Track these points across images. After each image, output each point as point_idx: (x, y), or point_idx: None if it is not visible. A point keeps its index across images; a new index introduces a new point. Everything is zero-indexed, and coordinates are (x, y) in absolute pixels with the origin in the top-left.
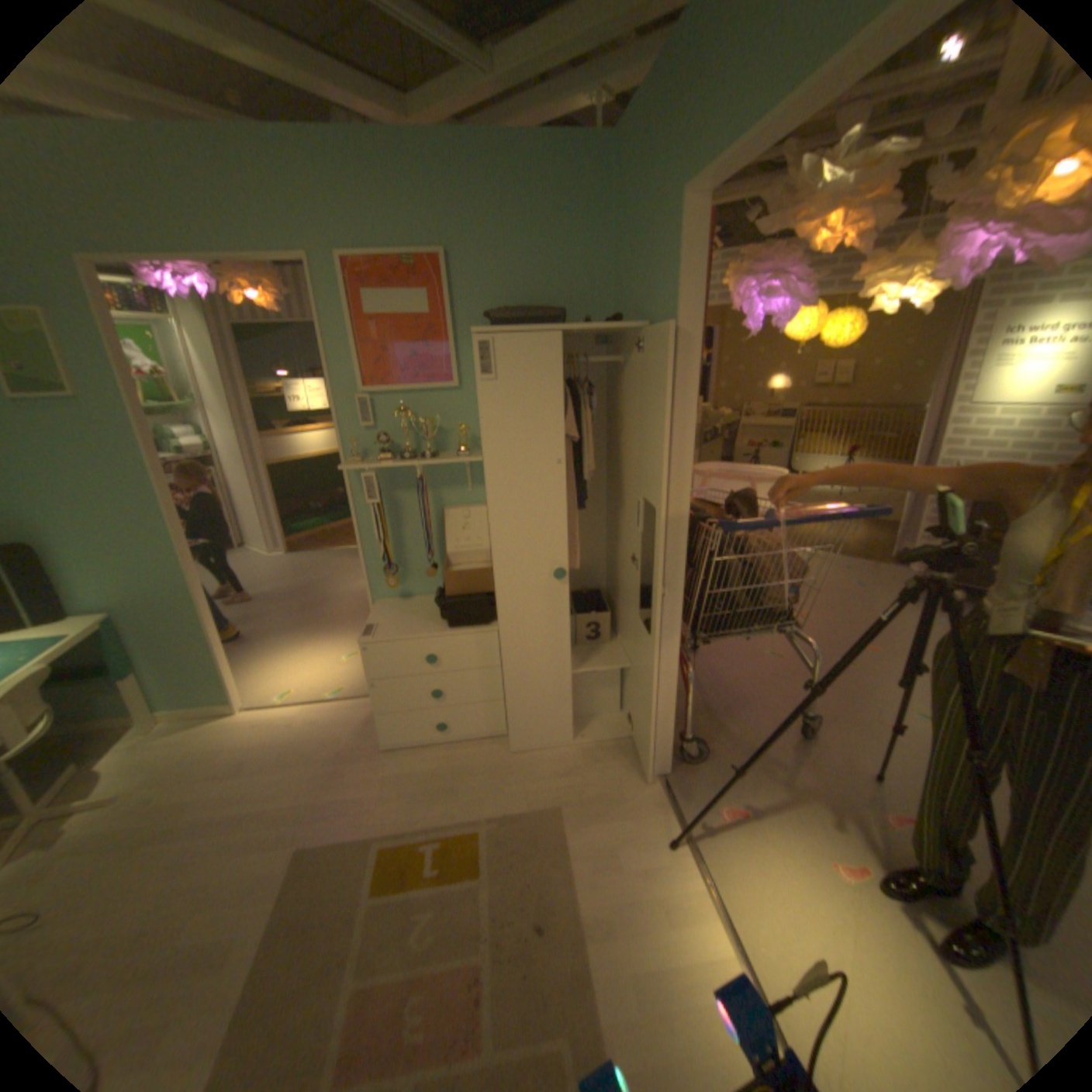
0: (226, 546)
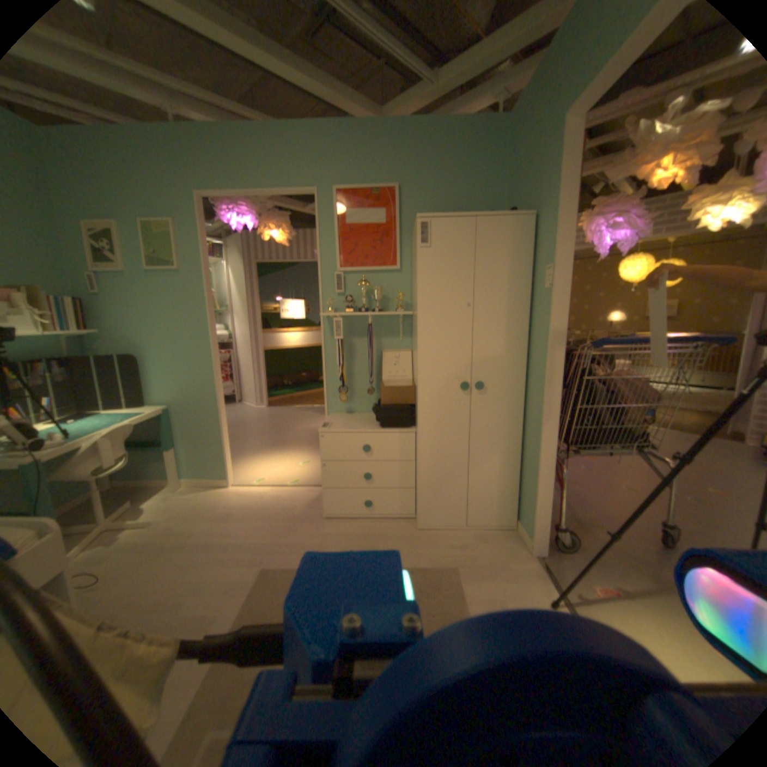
0: (231, 401)
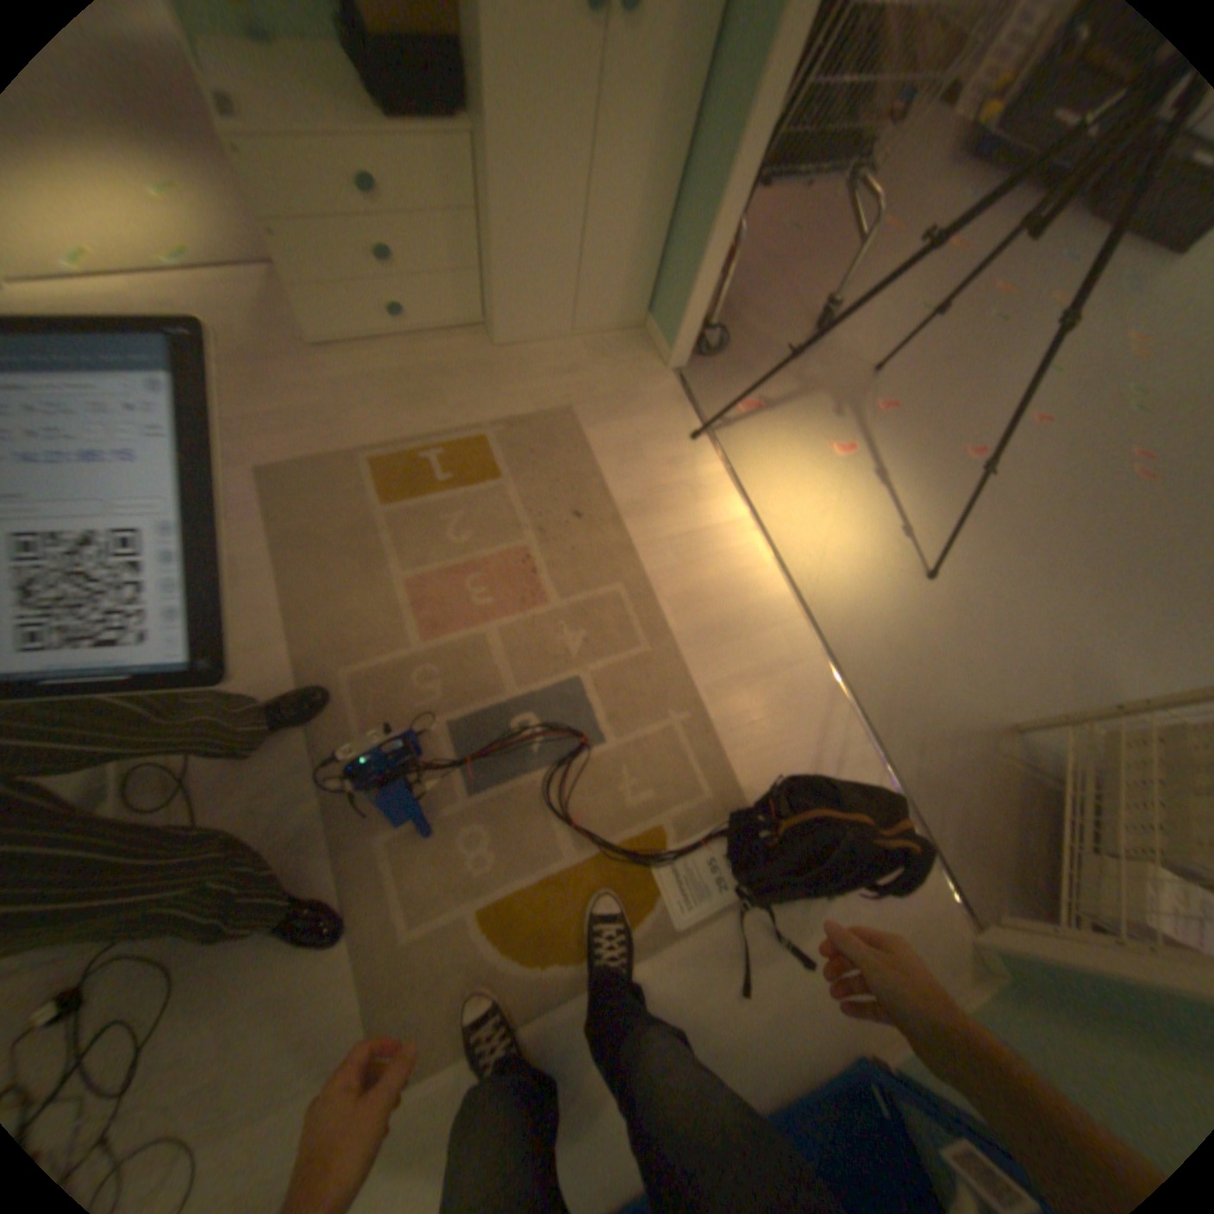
0: None
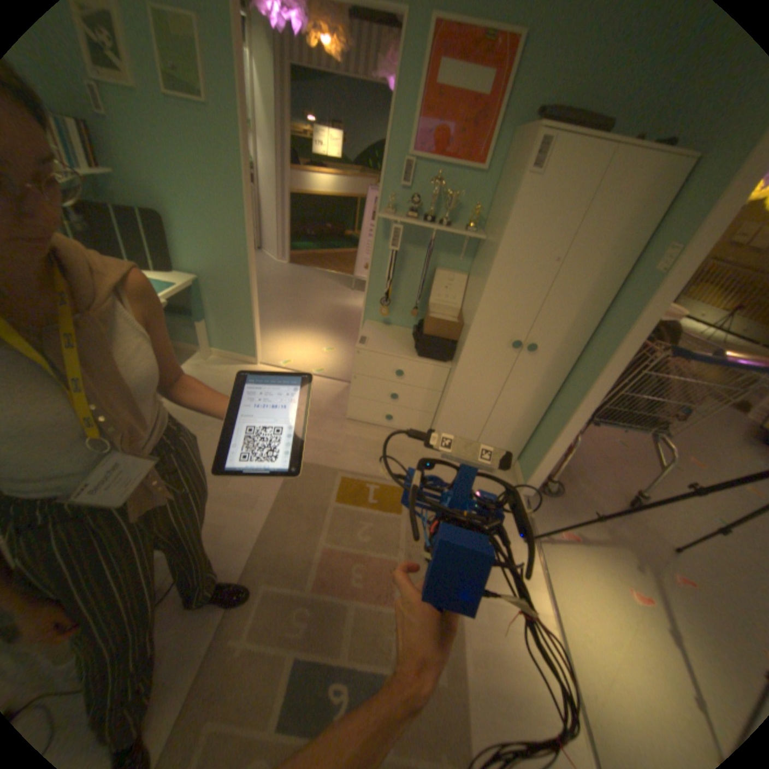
0: None
